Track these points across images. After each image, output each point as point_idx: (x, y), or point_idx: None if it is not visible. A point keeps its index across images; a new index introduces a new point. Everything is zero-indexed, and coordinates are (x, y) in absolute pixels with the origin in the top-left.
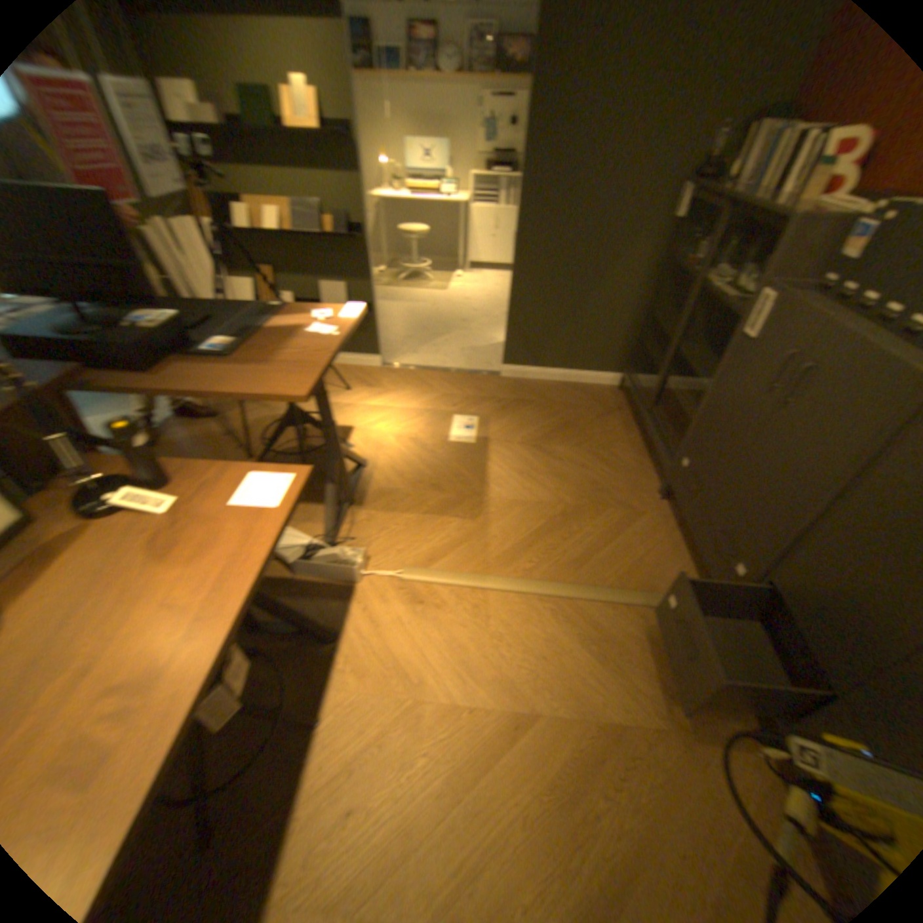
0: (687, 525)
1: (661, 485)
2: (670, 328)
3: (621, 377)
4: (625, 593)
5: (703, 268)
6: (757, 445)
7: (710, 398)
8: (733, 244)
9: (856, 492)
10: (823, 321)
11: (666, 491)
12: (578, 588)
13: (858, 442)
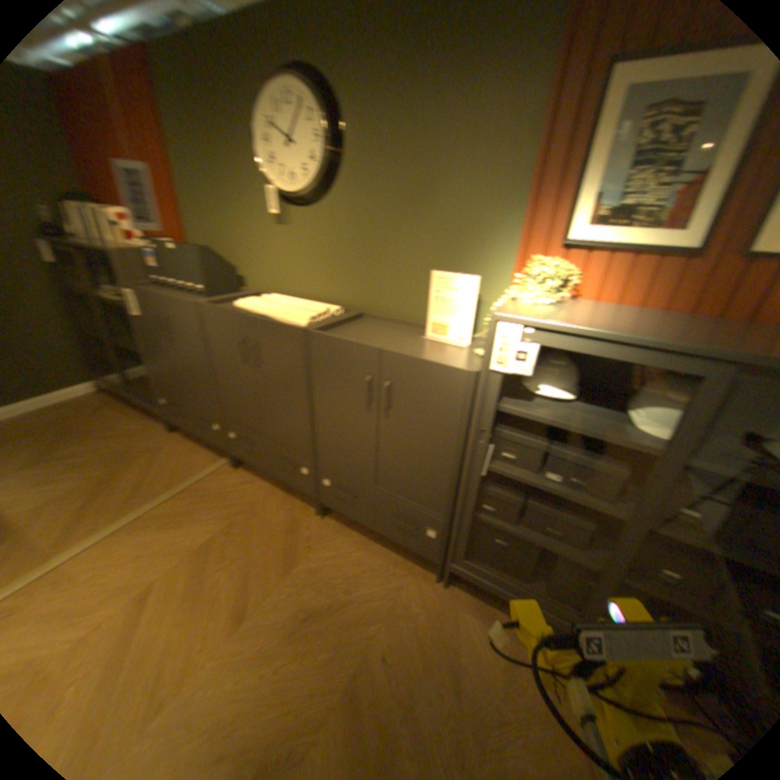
0: (186, 432)
1: (161, 425)
2: (97, 334)
3: (90, 383)
4: (171, 488)
5: (90, 290)
6: (175, 365)
7: (143, 358)
8: (97, 272)
9: (212, 358)
10: (152, 295)
11: (166, 426)
12: (137, 509)
13: (196, 338)
